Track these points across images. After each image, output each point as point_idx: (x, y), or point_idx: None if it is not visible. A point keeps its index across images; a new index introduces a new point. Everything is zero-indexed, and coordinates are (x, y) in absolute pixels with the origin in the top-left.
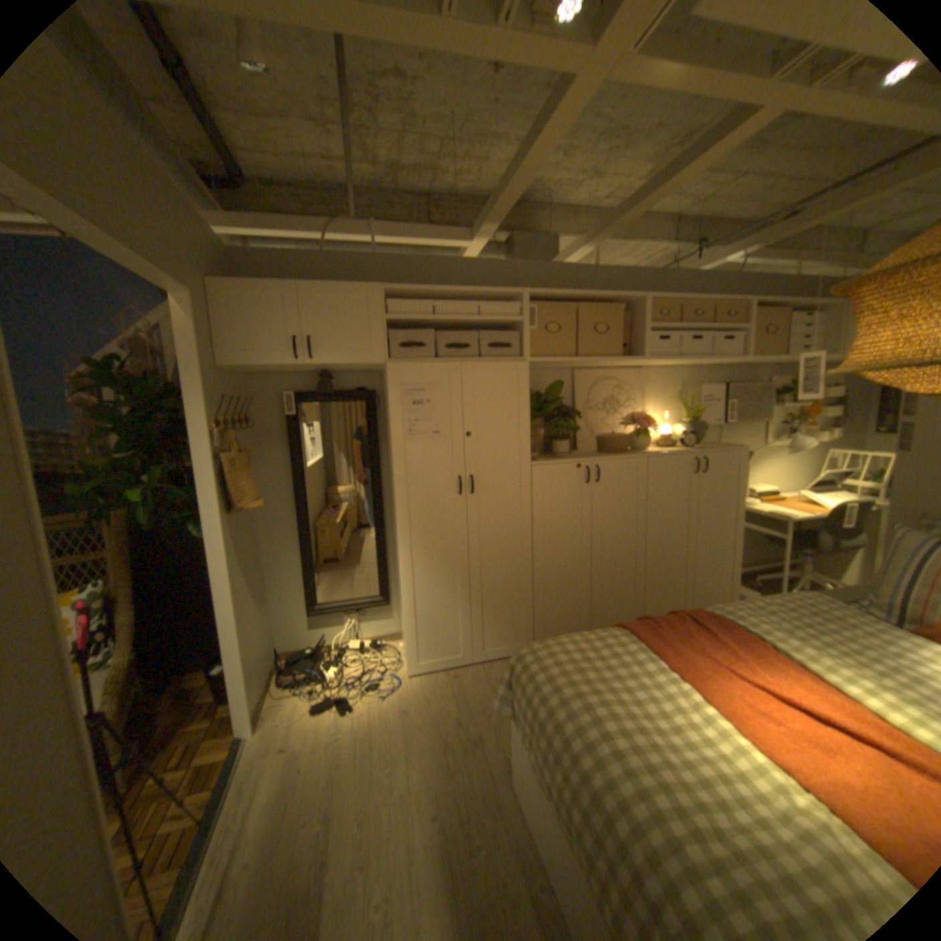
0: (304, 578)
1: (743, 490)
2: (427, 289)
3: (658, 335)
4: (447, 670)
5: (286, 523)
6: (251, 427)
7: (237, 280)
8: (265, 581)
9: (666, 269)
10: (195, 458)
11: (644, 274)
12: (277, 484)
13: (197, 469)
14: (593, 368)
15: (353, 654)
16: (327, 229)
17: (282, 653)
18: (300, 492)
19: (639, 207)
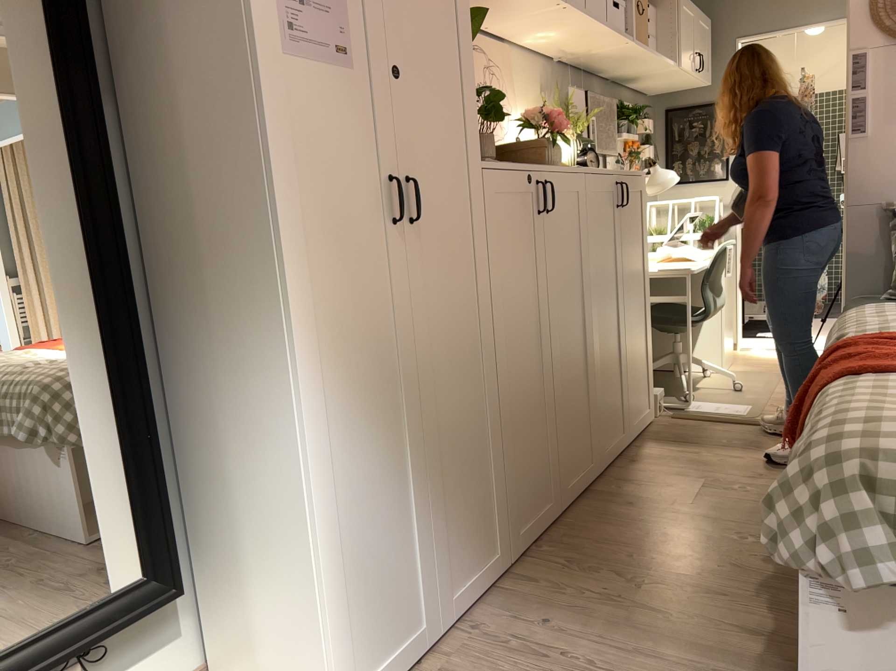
0: None
1: (647, 236)
2: None
3: None
4: None
5: None
6: None
7: None
8: None
9: None
10: None
11: None
12: None
13: None
14: None
15: None
16: None
17: None
18: None
19: None
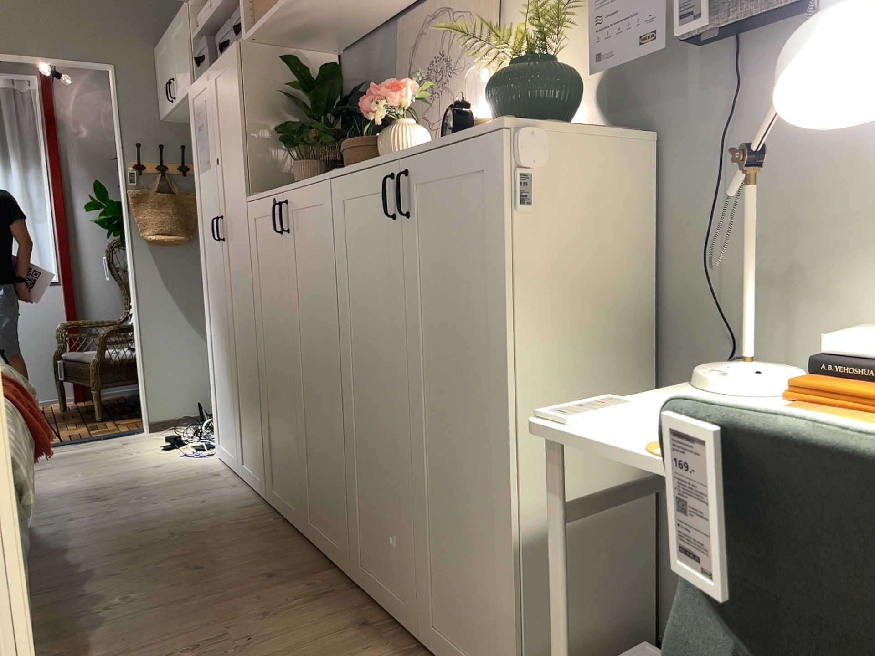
0: None
1: (504, 286)
2: None
3: None
4: (231, 469)
5: None
6: None
7: (158, 43)
8: None
9: None
10: (120, 193)
11: None
12: None
13: (121, 202)
14: (426, 0)
15: None
16: None
17: None
18: None
19: None
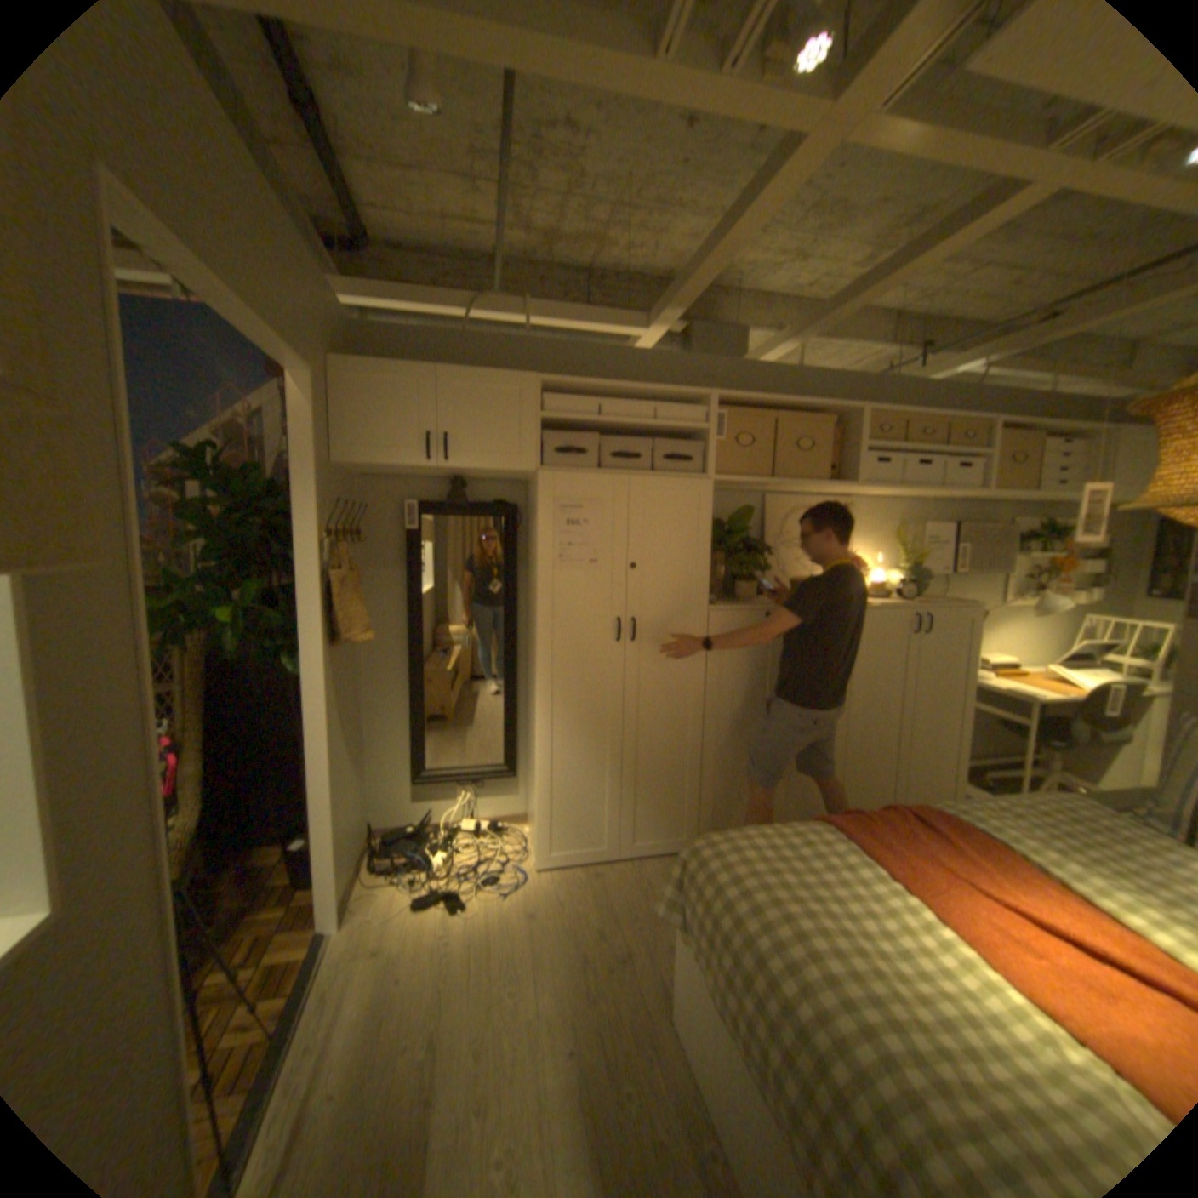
0: (412, 736)
1: (976, 660)
2: (594, 384)
3: (875, 457)
4: (587, 866)
5: (395, 664)
6: (362, 542)
7: (366, 360)
8: (364, 736)
9: (887, 376)
10: (300, 574)
11: (859, 381)
12: (388, 614)
13: (300, 588)
14: (789, 494)
15: (466, 838)
16: (473, 305)
17: (377, 830)
18: (416, 626)
19: (862, 298)
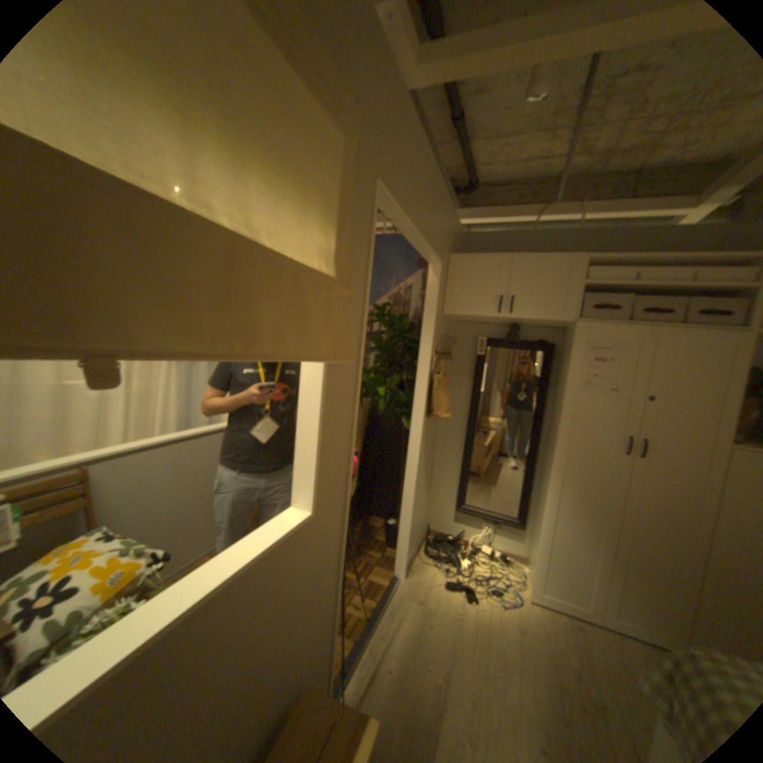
0: (461, 482)
1: None
2: (636, 257)
3: None
4: (574, 620)
5: (458, 436)
6: (451, 360)
7: (471, 255)
8: (434, 473)
9: None
10: (419, 375)
11: None
12: (459, 405)
13: (418, 383)
14: None
15: (485, 559)
16: (543, 213)
17: (432, 532)
18: (474, 415)
19: None
